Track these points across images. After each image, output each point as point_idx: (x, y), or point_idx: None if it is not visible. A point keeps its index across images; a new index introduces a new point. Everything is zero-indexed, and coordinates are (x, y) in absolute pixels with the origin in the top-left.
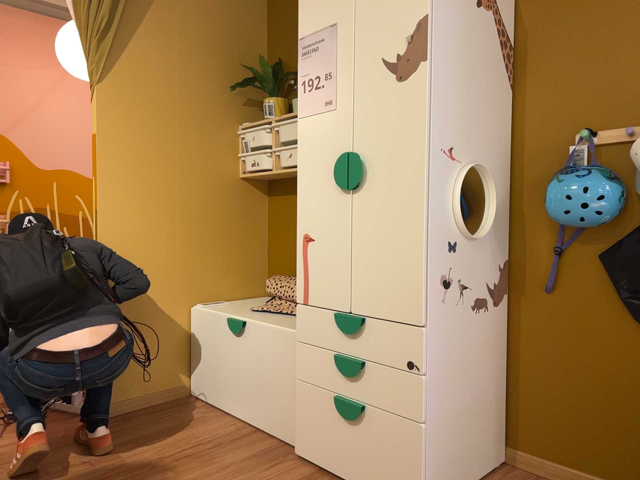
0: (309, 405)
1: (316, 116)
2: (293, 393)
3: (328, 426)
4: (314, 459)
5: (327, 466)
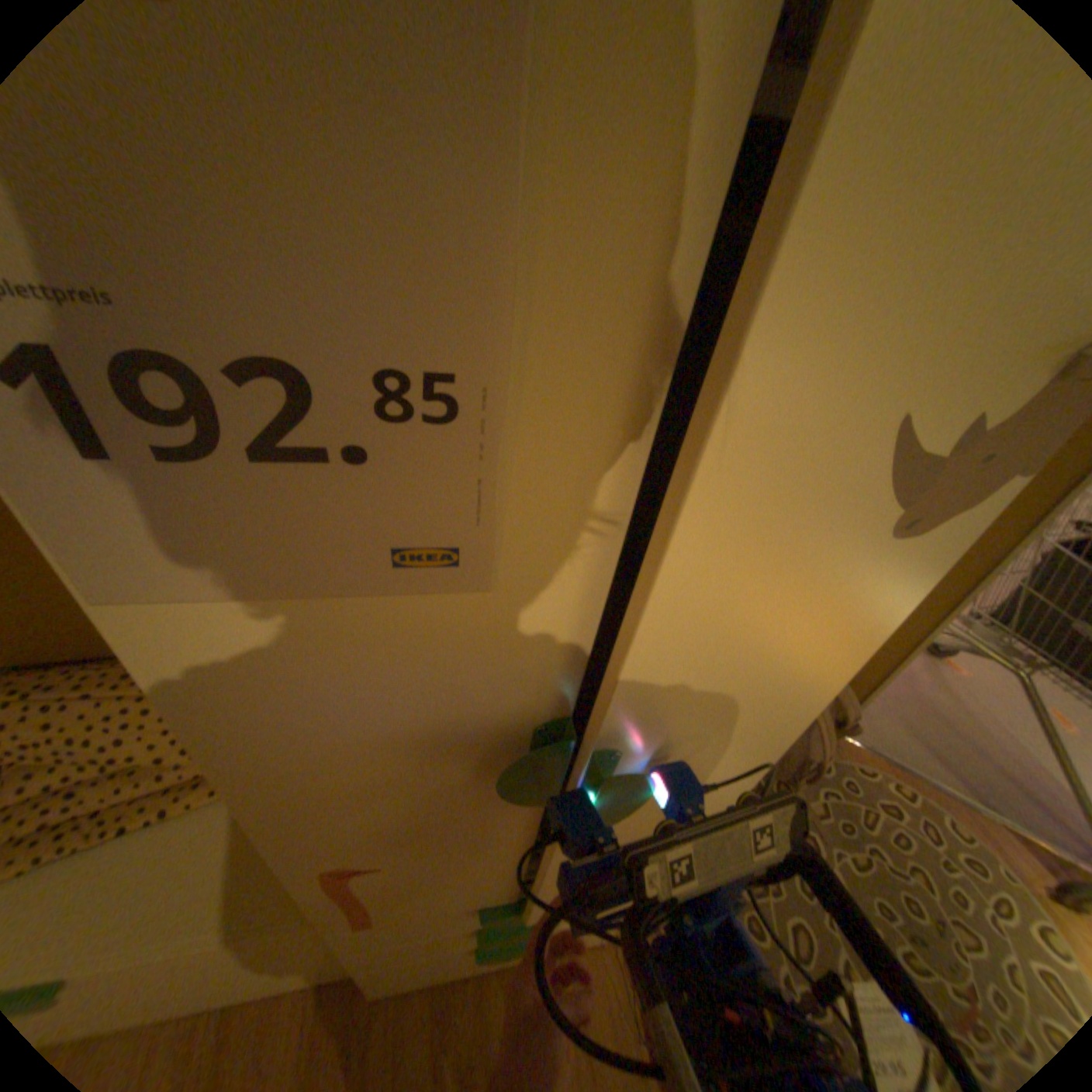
0: (398, 975)
1: (320, 605)
2: (325, 960)
3: (450, 968)
4: (419, 988)
5: (450, 980)
